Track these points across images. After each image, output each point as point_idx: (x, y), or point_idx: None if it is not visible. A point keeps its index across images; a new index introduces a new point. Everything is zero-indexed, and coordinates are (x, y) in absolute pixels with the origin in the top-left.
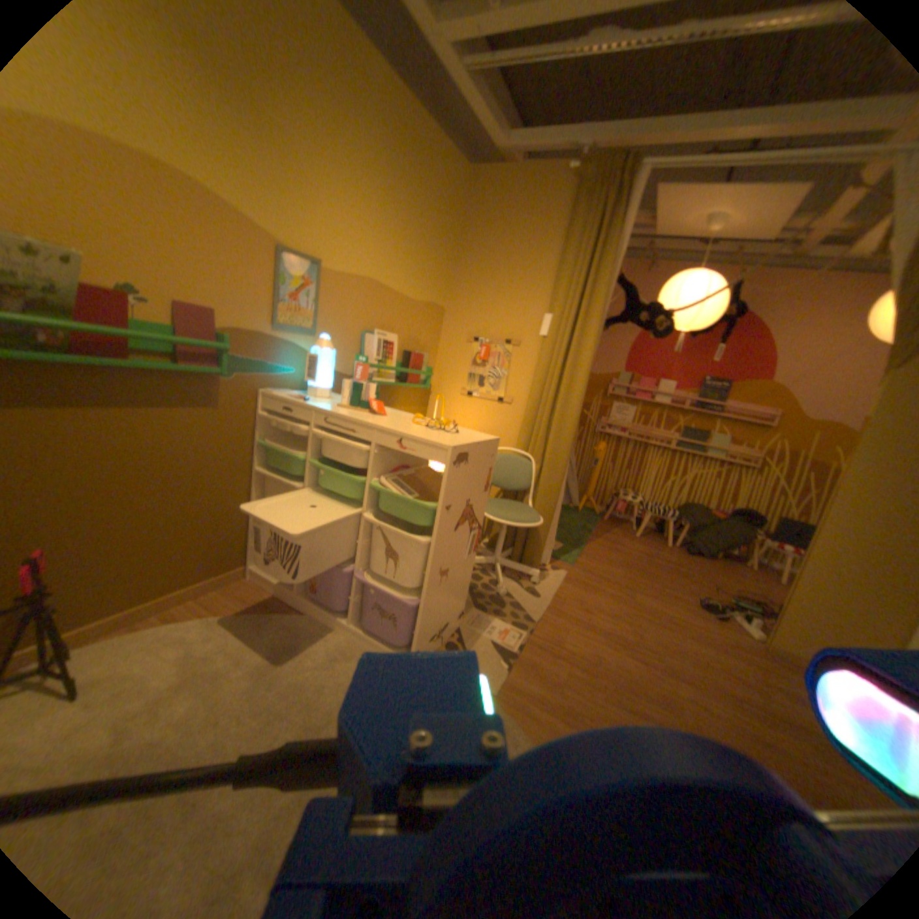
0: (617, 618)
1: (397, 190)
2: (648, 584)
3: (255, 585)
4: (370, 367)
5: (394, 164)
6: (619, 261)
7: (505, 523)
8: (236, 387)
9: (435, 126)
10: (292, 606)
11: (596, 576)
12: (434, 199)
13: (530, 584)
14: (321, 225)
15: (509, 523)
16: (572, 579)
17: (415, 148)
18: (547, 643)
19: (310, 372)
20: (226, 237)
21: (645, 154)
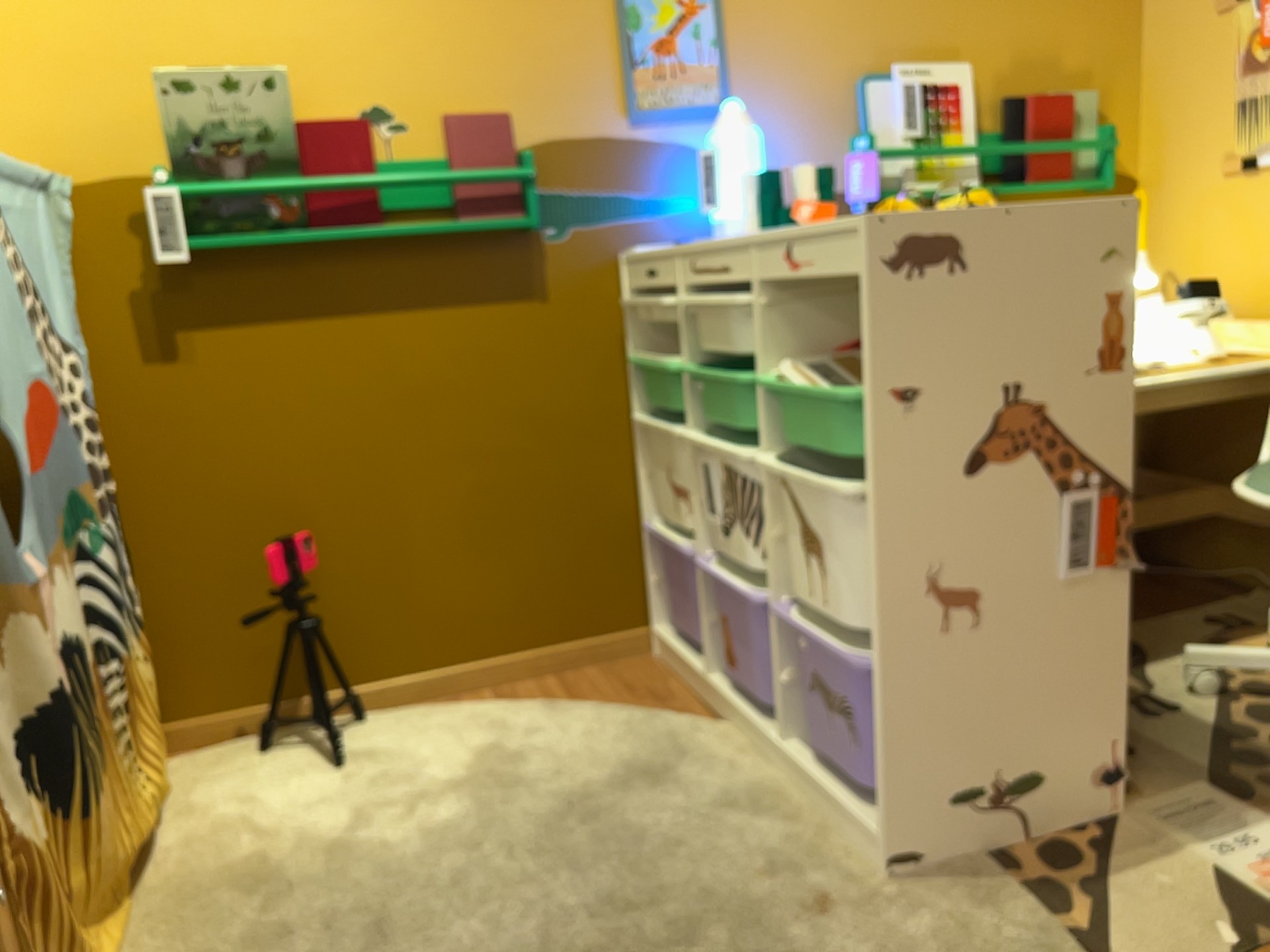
0: None
1: None
2: None
3: (662, 662)
4: (883, 153)
5: None
6: None
7: None
8: (574, 250)
9: None
10: (705, 704)
11: None
12: None
13: None
14: None
15: None
16: None
17: None
18: None
19: (708, 188)
20: None
21: None
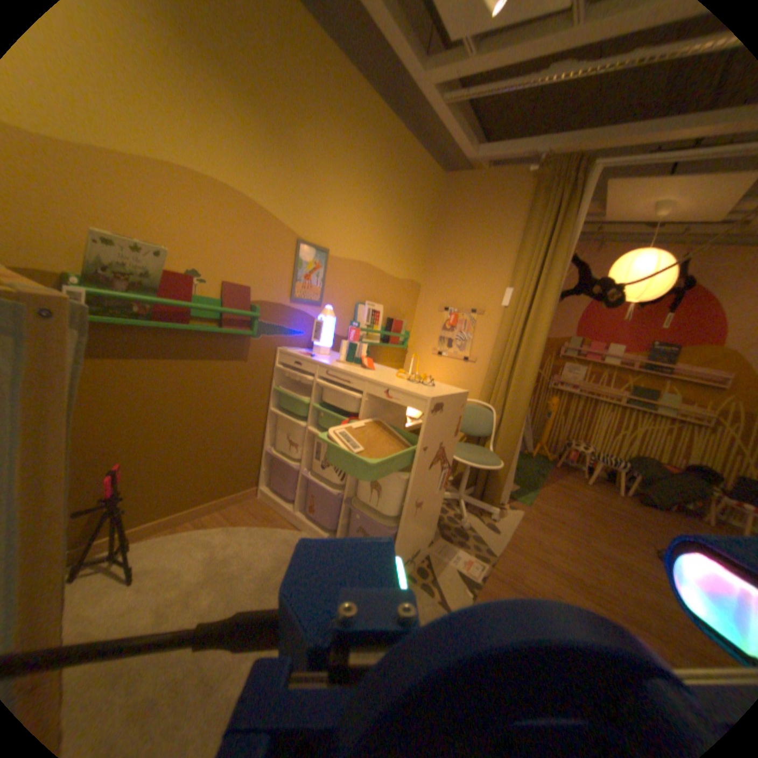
0: (574, 561)
1: (388, 195)
2: (603, 530)
3: (264, 503)
4: (362, 331)
5: (387, 176)
6: (574, 244)
7: (470, 465)
8: (261, 345)
9: (420, 146)
10: (291, 523)
11: (552, 519)
12: (416, 200)
13: (491, 521)
14: (331, 223)
15: (473, 465)
16: (529, 520)
17: (404, 163)
18: (508, 578)
19: (317, 334)
20: (264, 234)
21: (598, 157)
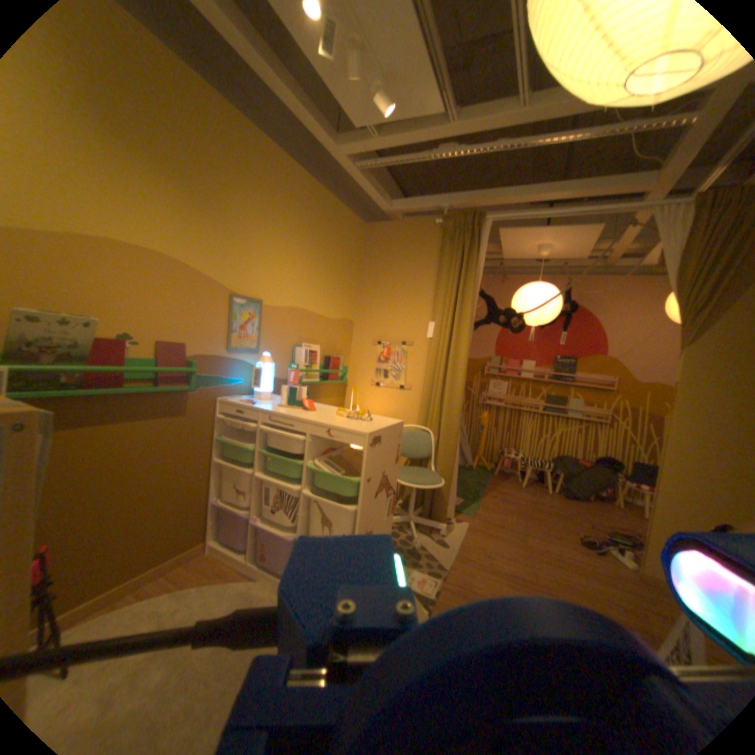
0: (514, 561)
1: (314, 246)
2: (537, 528)
3: (212, 558)
4: (300, 371)
5: (312, 229)
6: (478, 282)
7: (414, 487)
8: (200, 397)
9: (339, 202)
10: (244, 574)
11: (493, 525)
12: (341, 248)
13: (440, 536)
14: (262, 276)
15: (417, 486)
16: (473, 529)
17: (326, 217)
18: (458, 588)
19: (256, 380)
20: (195, 292)
21: (486, 213)
